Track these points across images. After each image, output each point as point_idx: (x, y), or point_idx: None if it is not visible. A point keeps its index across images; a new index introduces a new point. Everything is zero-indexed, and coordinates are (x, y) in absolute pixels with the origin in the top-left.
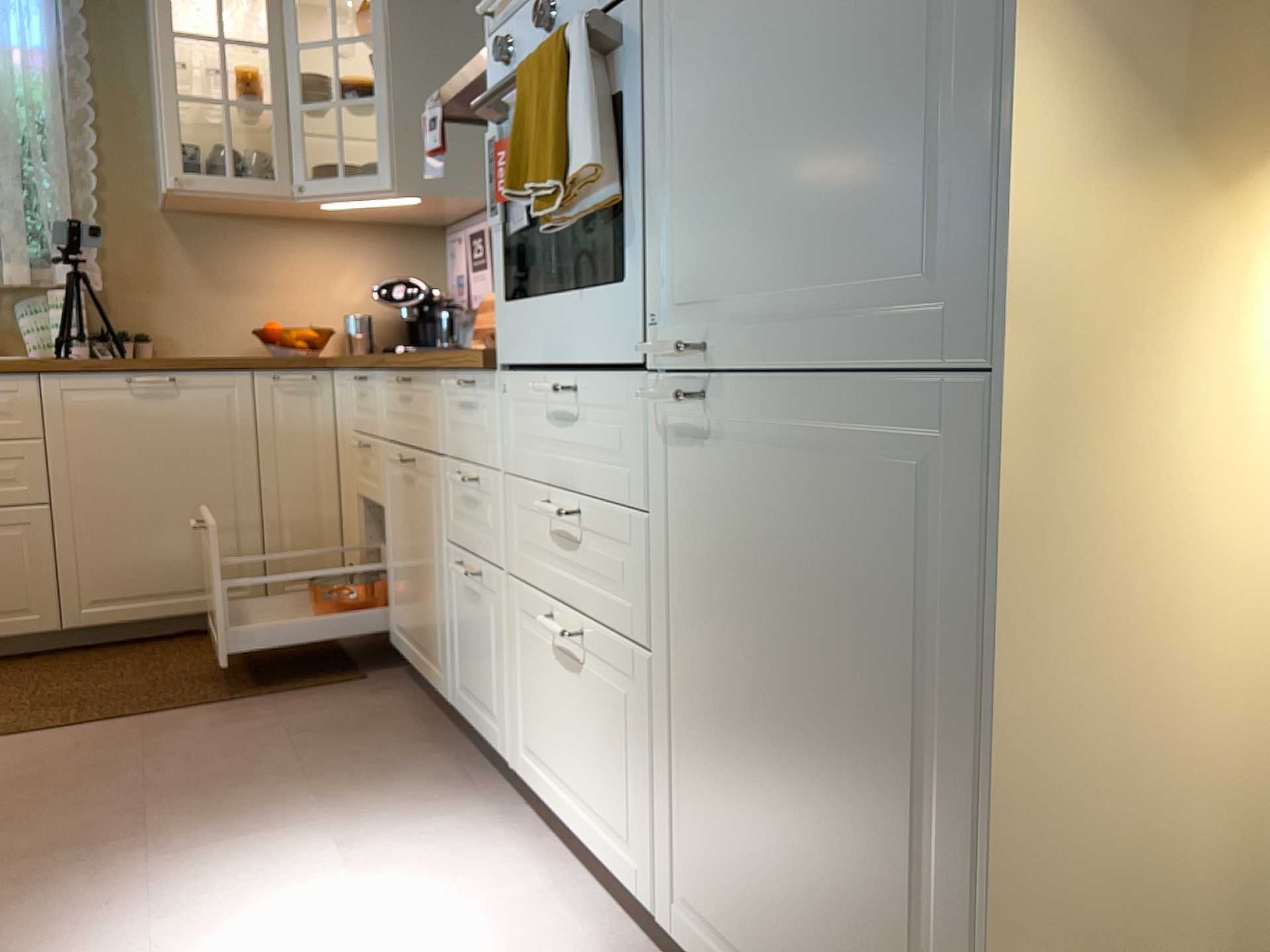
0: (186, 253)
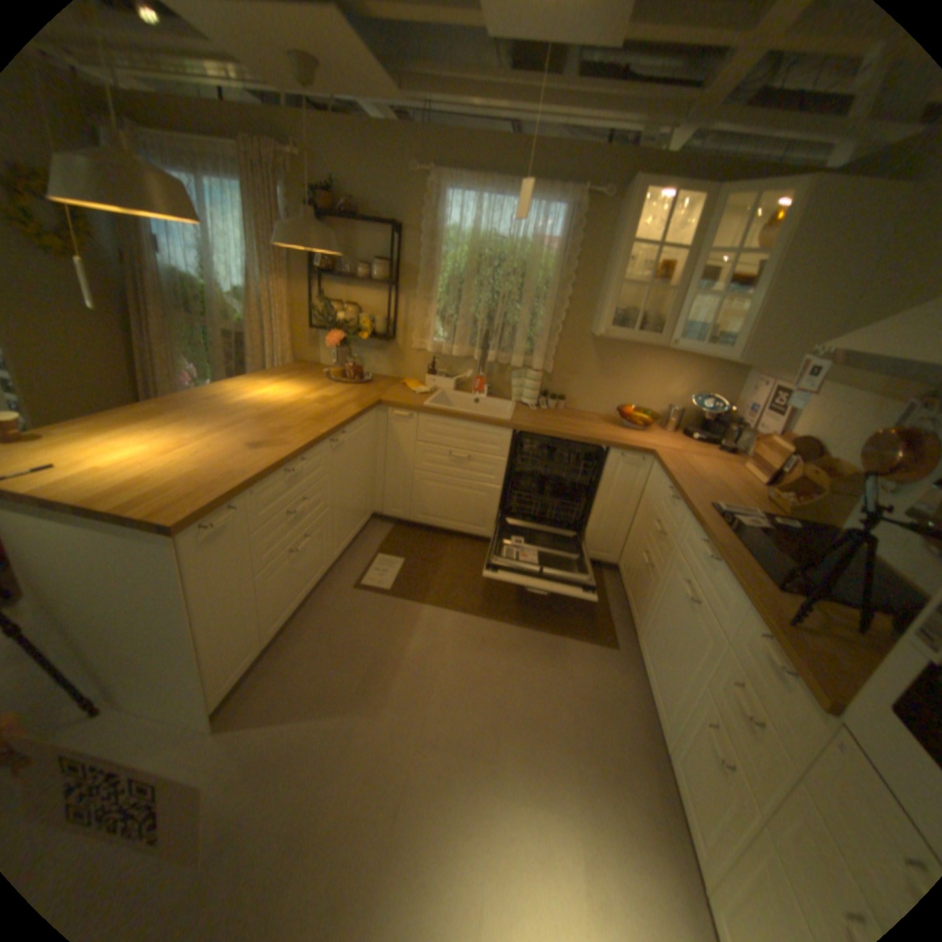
0: (595, 357)
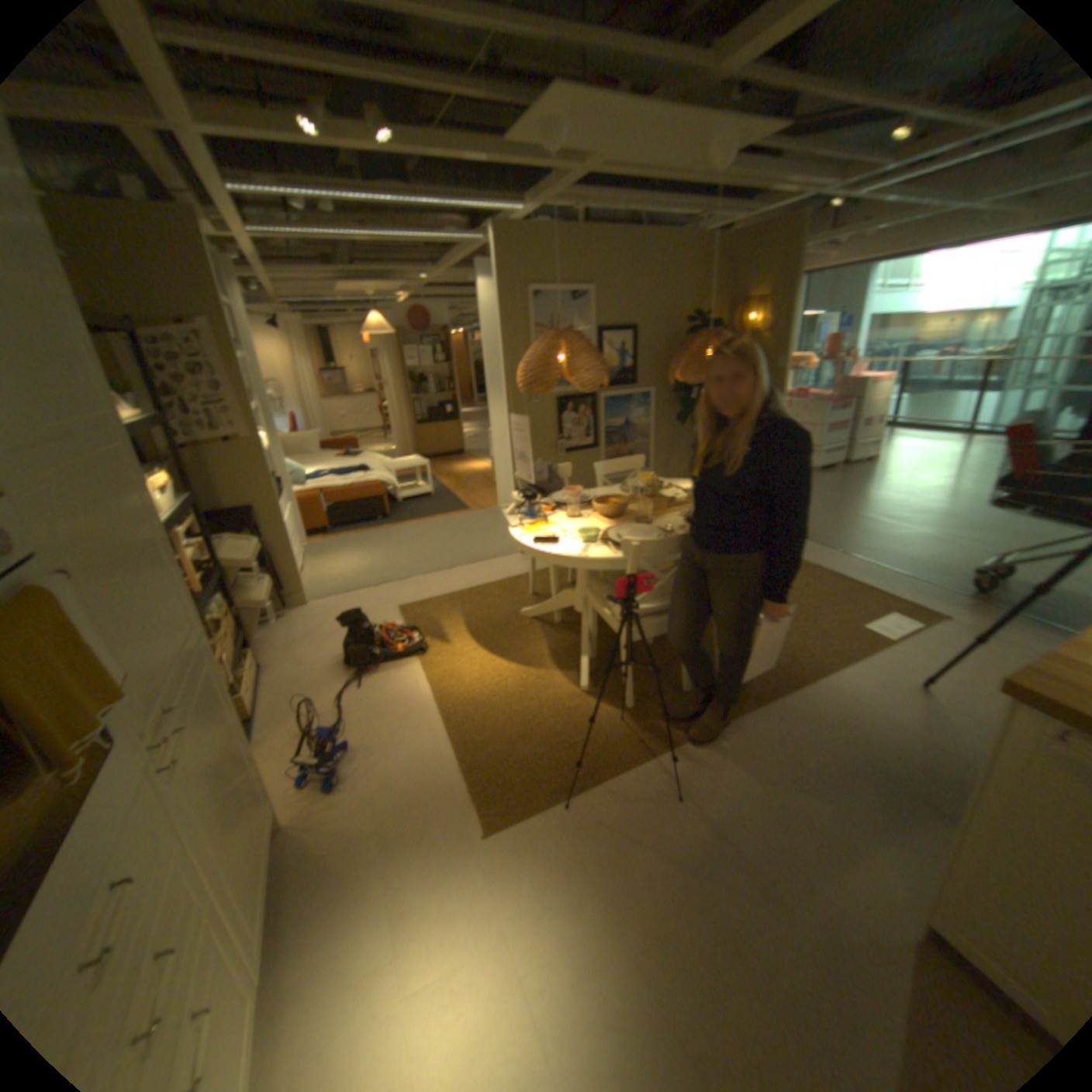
0: None
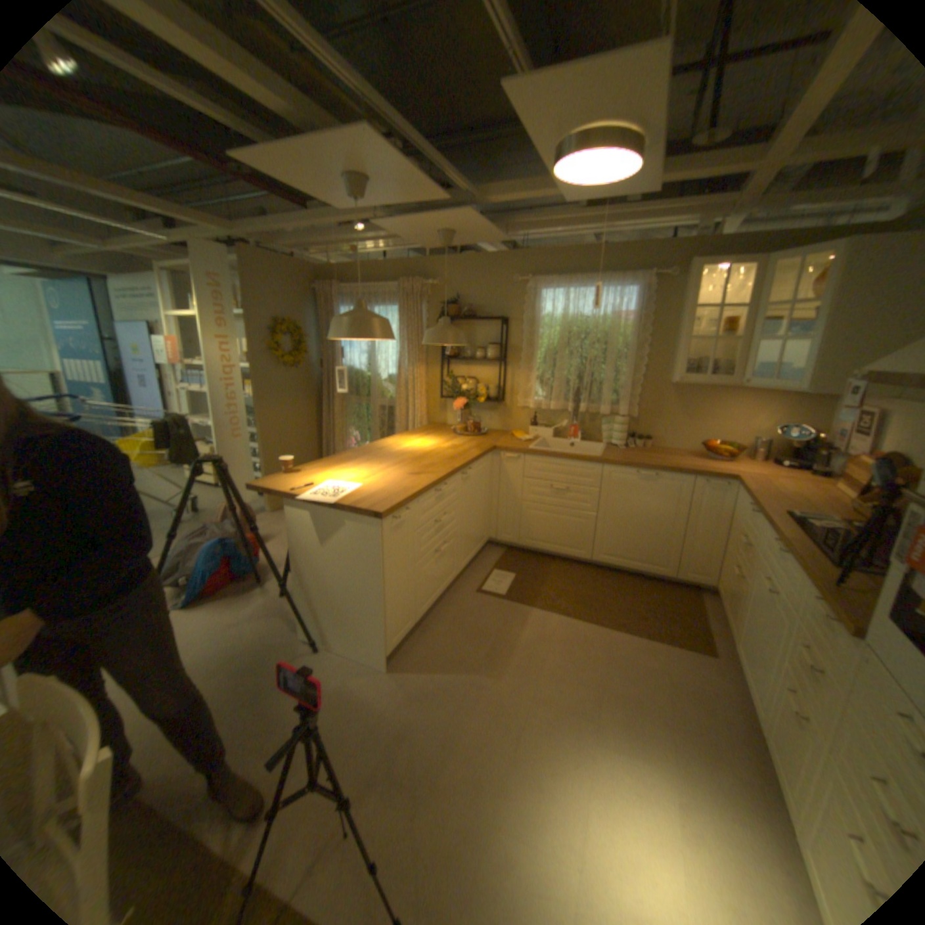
0: (676, 401)
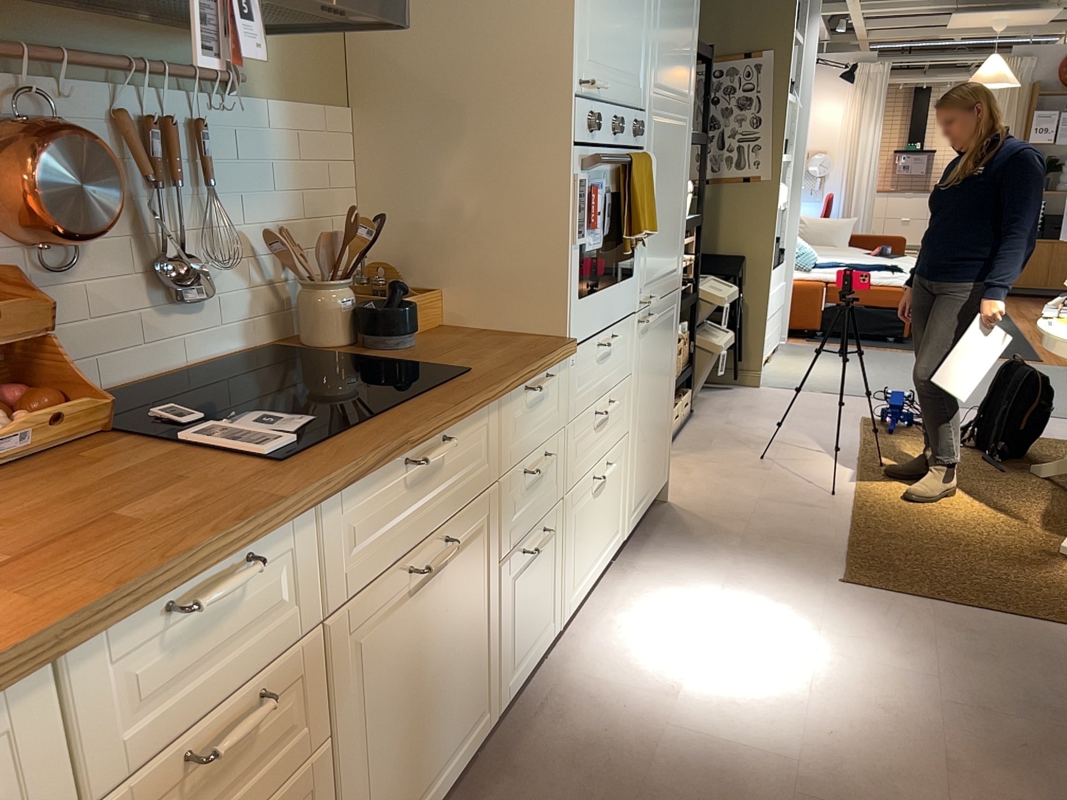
0: None
